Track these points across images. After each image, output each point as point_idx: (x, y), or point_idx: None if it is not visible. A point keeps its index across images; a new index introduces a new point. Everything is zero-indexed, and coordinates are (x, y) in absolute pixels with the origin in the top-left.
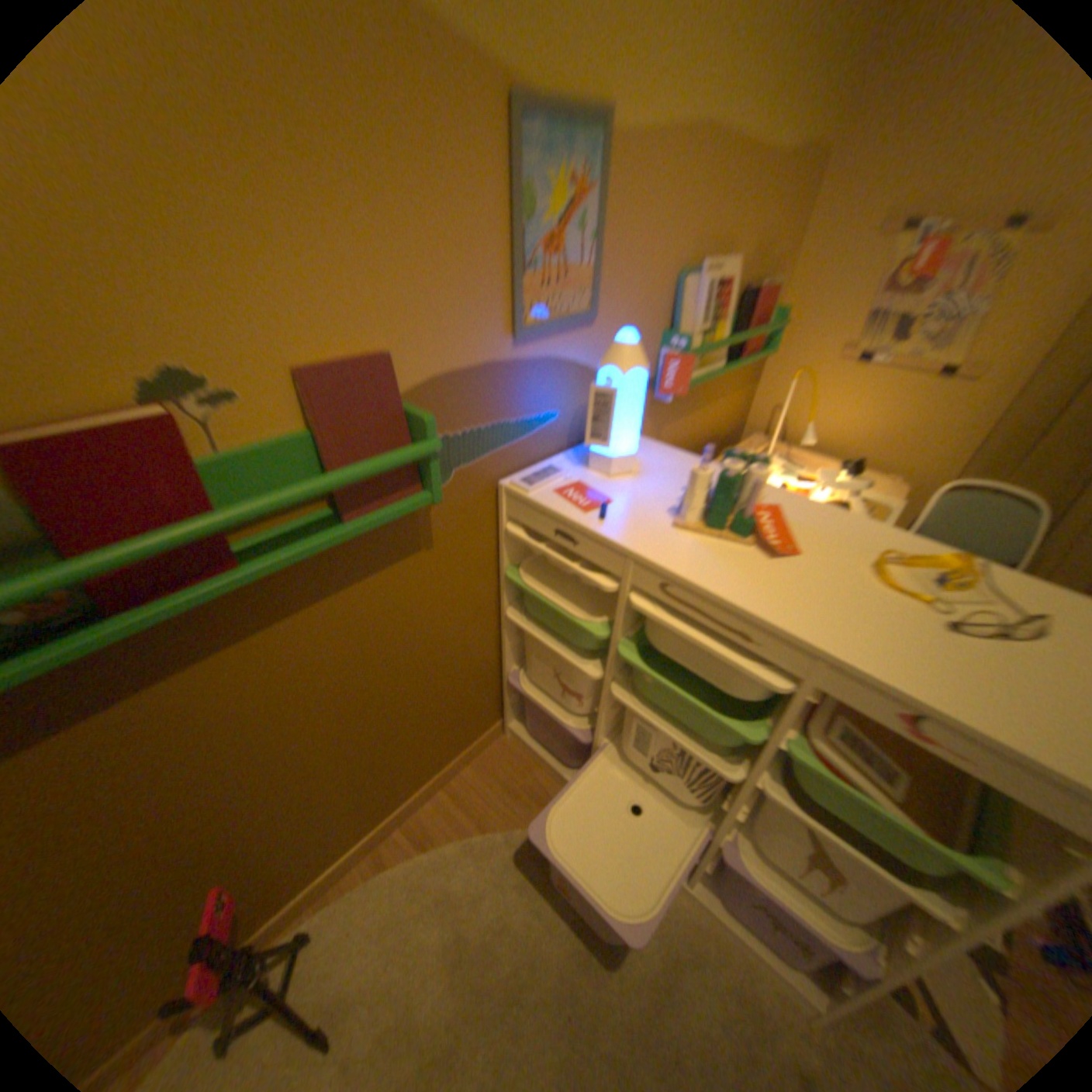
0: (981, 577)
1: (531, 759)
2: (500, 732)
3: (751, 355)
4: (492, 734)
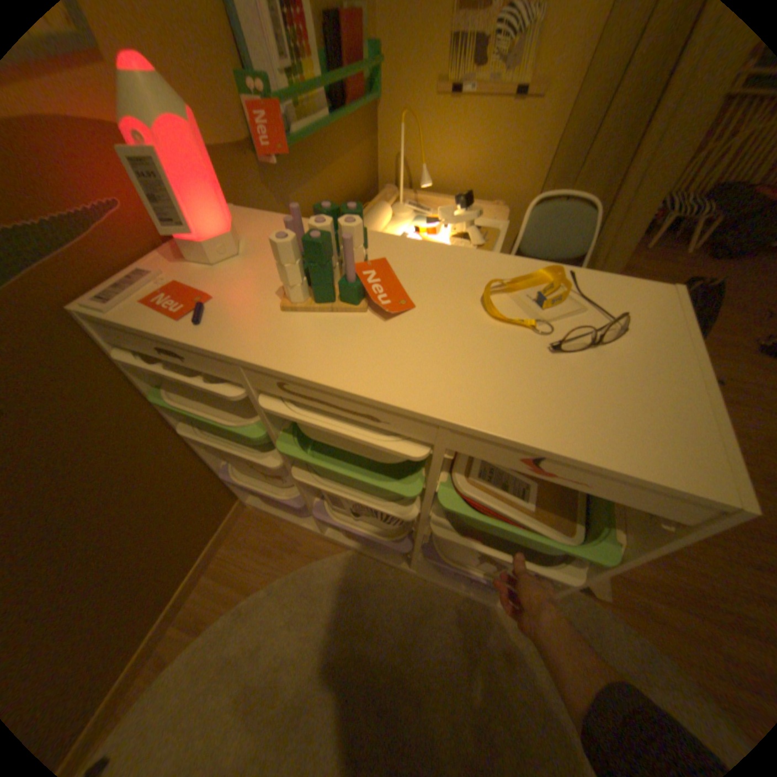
0: (569, 284)
1: (274, 519)
2: (241, 508)
3: (354, 101)
4: (234, 514)
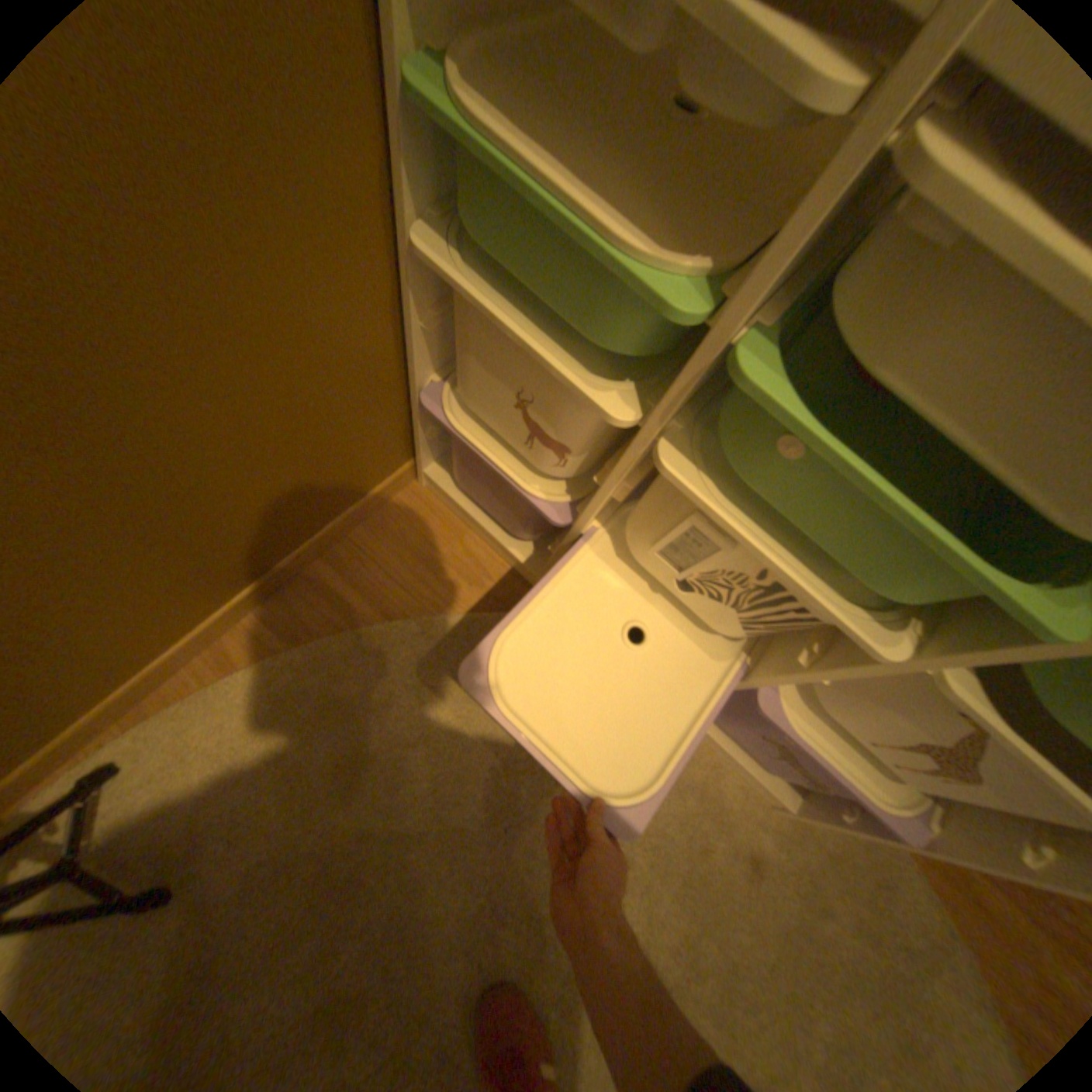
0: None
1: (459, 520)
2: (411, 478)
3: None
4: (398, 482)
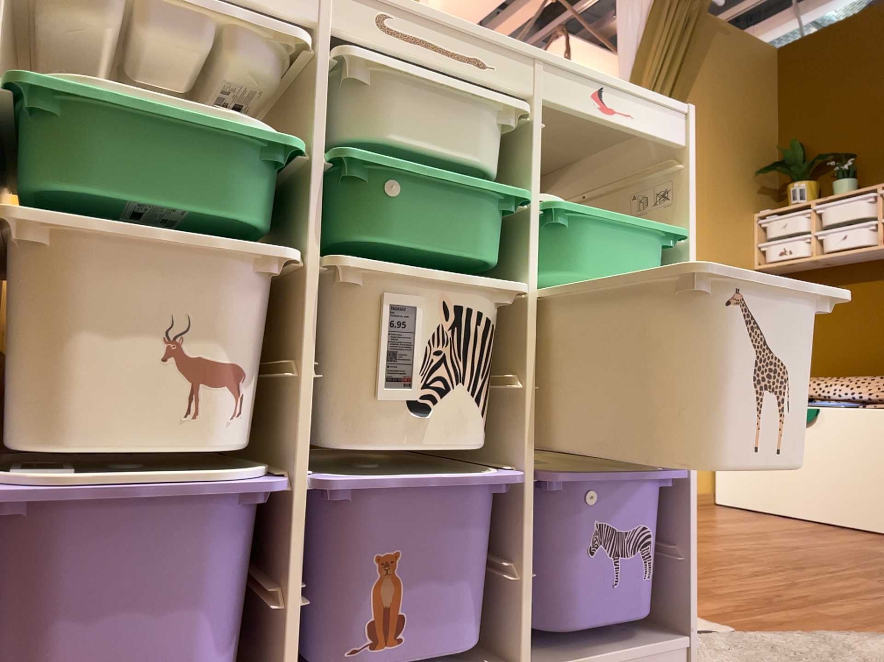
0: None
1: None
2: None
3: None
4: None
